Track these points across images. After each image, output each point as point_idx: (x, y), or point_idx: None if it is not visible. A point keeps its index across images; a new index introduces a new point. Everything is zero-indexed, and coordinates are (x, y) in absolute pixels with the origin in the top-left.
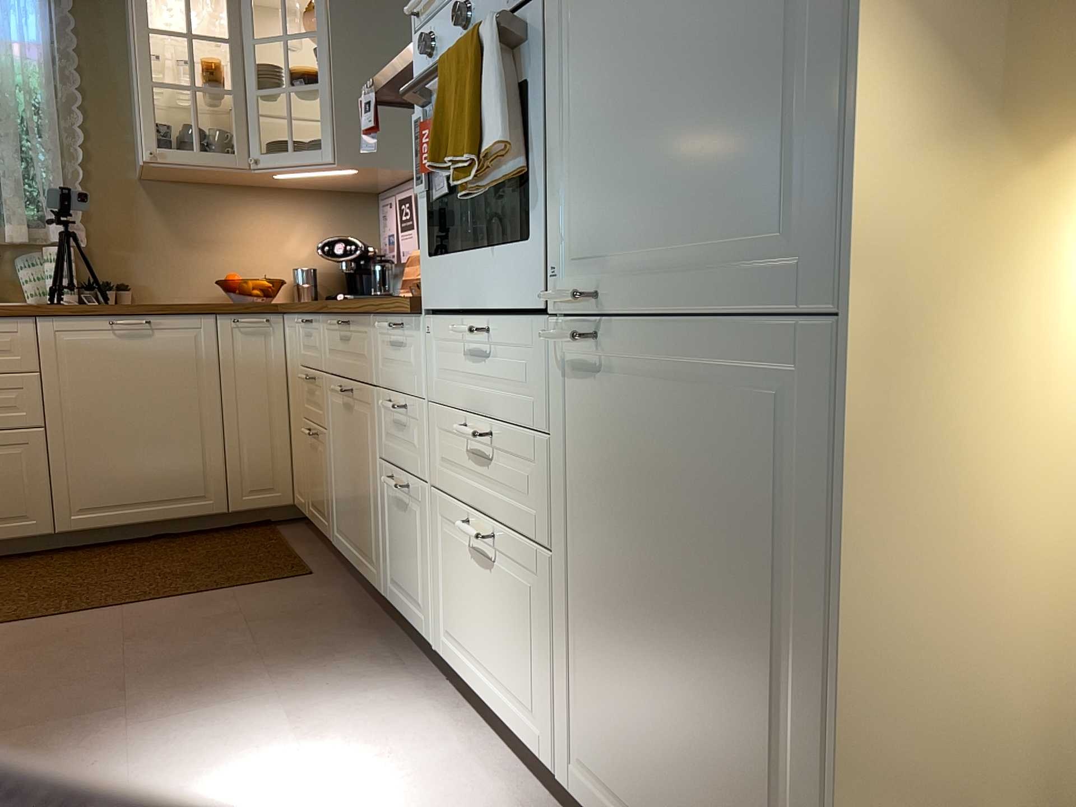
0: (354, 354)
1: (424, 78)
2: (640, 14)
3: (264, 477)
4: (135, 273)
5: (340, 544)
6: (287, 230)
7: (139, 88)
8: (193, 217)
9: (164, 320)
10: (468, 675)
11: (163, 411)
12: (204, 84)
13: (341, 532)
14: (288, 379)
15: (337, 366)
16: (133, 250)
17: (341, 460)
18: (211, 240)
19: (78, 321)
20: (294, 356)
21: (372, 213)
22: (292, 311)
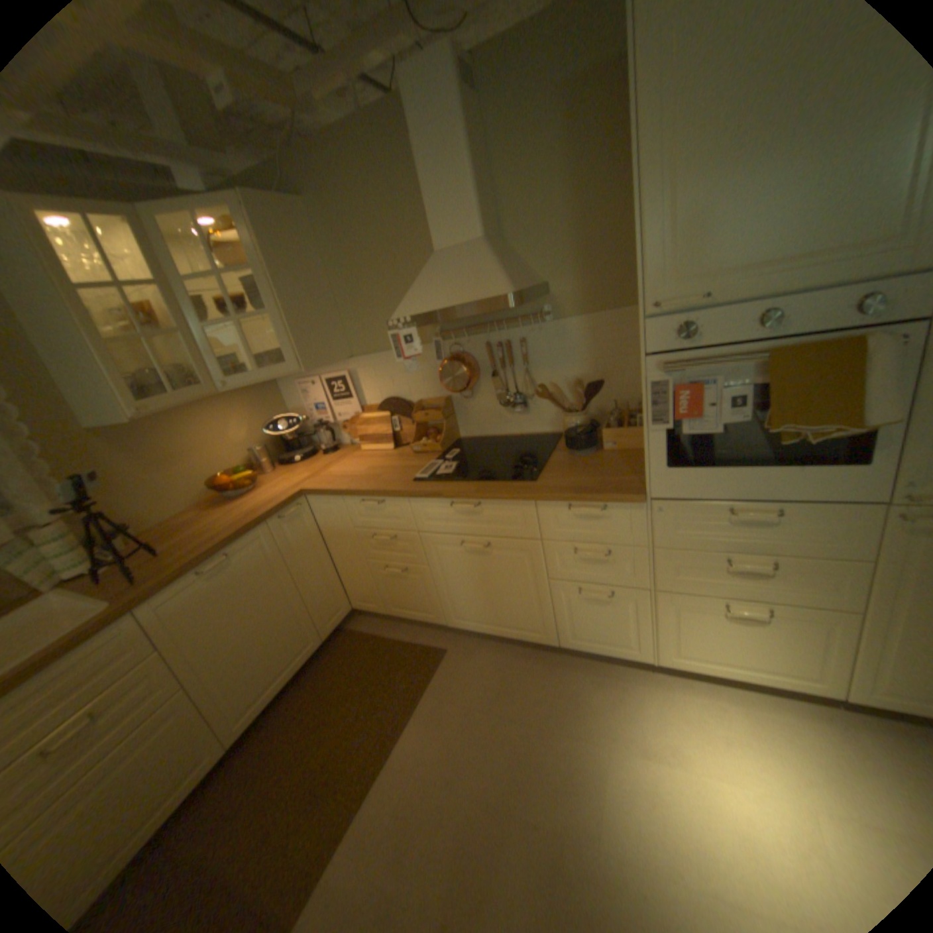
0: (491, 521)
1: (710, 361)
2: None
3: (333, 606)
4: (120, 512)
5: (466, 626)
6: (225, 424)
7: (88, 350)
8: (149, 443)
9: (234, 546)
10: (712, 670)
11: (260, 611)
12: (138, 327)
13: (468, 619)
14: (325, 537)
15: (451, 529)
16: (109, 494)
17: (465, 582)
18: (172, 455)
19: (169, 591)
20: (340, 522)
21: (273, 388)
22: (342, 496)
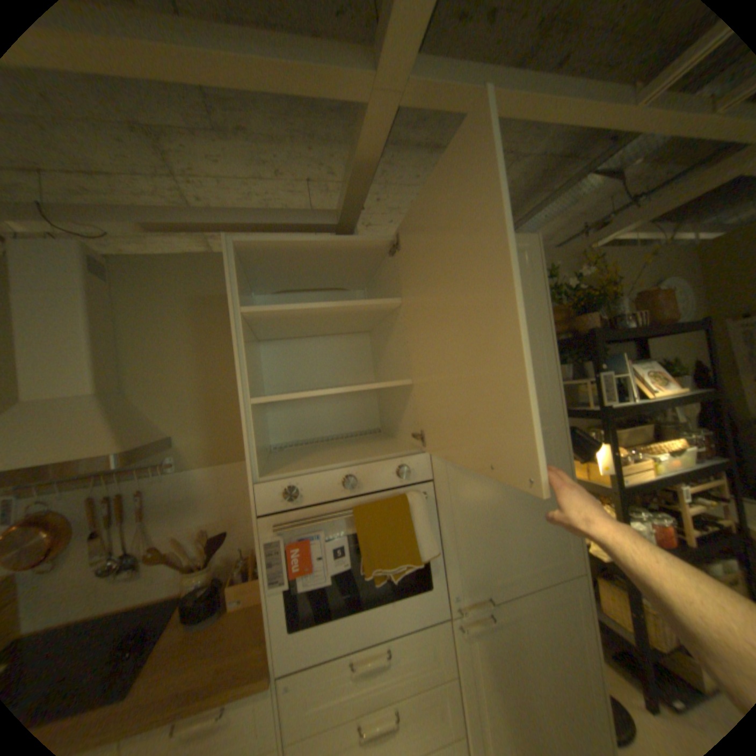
0: None
1: (311, 521)
2: (496, 498)
3: None
4: None
5: None
6: None
7: None
8: None
9: None
10: None
11: None
12: None
13: None
14: None
15: None
16: None
17: None
18: None
19: None
20: None
21: None
22: None
